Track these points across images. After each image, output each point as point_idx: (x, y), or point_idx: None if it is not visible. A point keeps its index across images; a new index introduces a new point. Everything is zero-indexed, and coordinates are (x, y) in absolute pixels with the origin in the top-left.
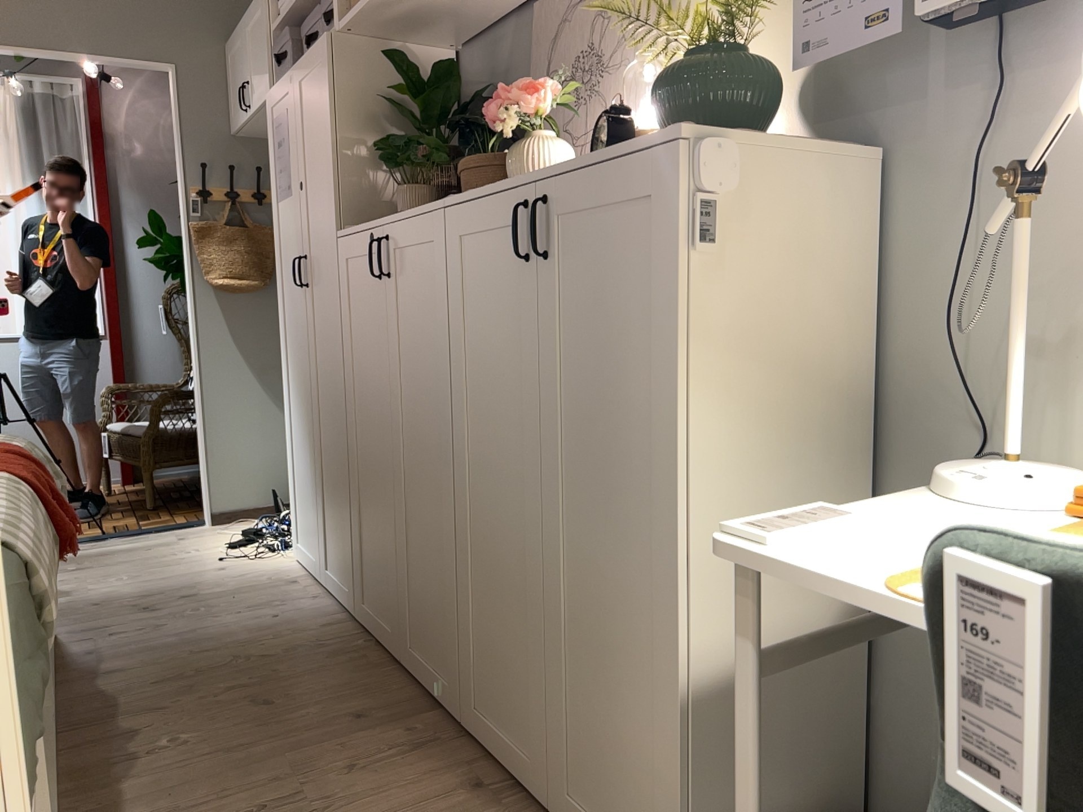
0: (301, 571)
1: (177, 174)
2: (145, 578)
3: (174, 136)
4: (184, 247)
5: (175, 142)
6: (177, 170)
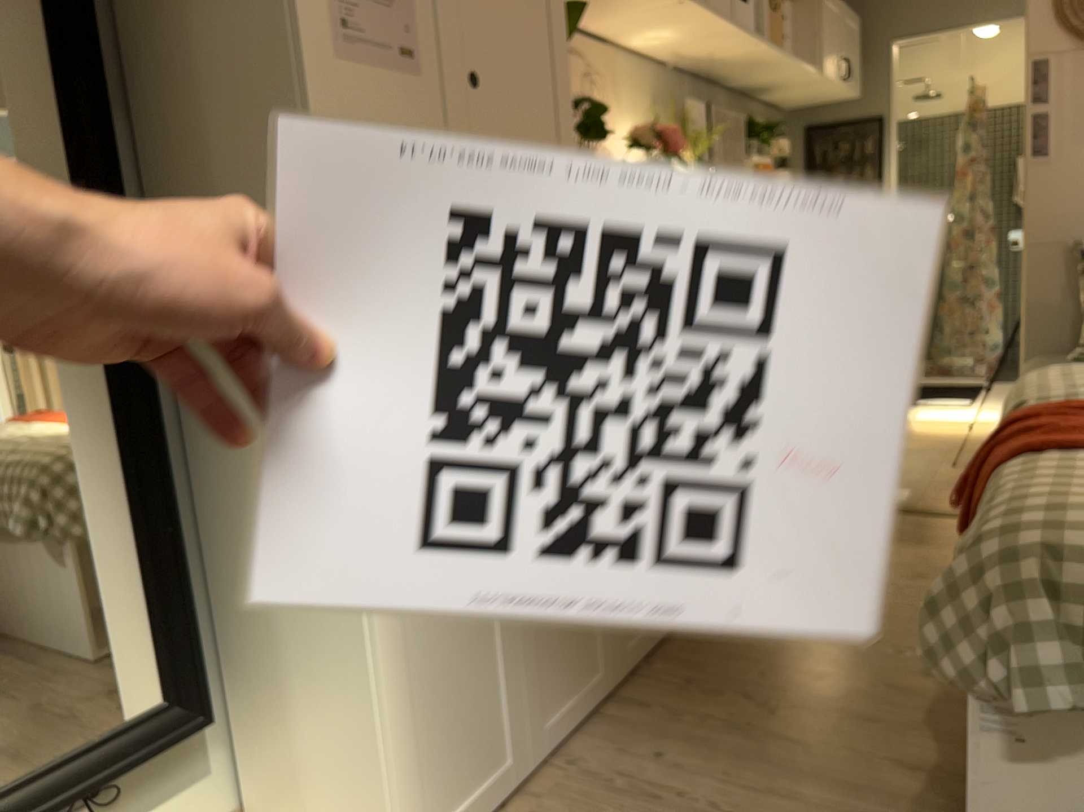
0: None
1: None
2: None
3: None
4: None
5: None
6: None
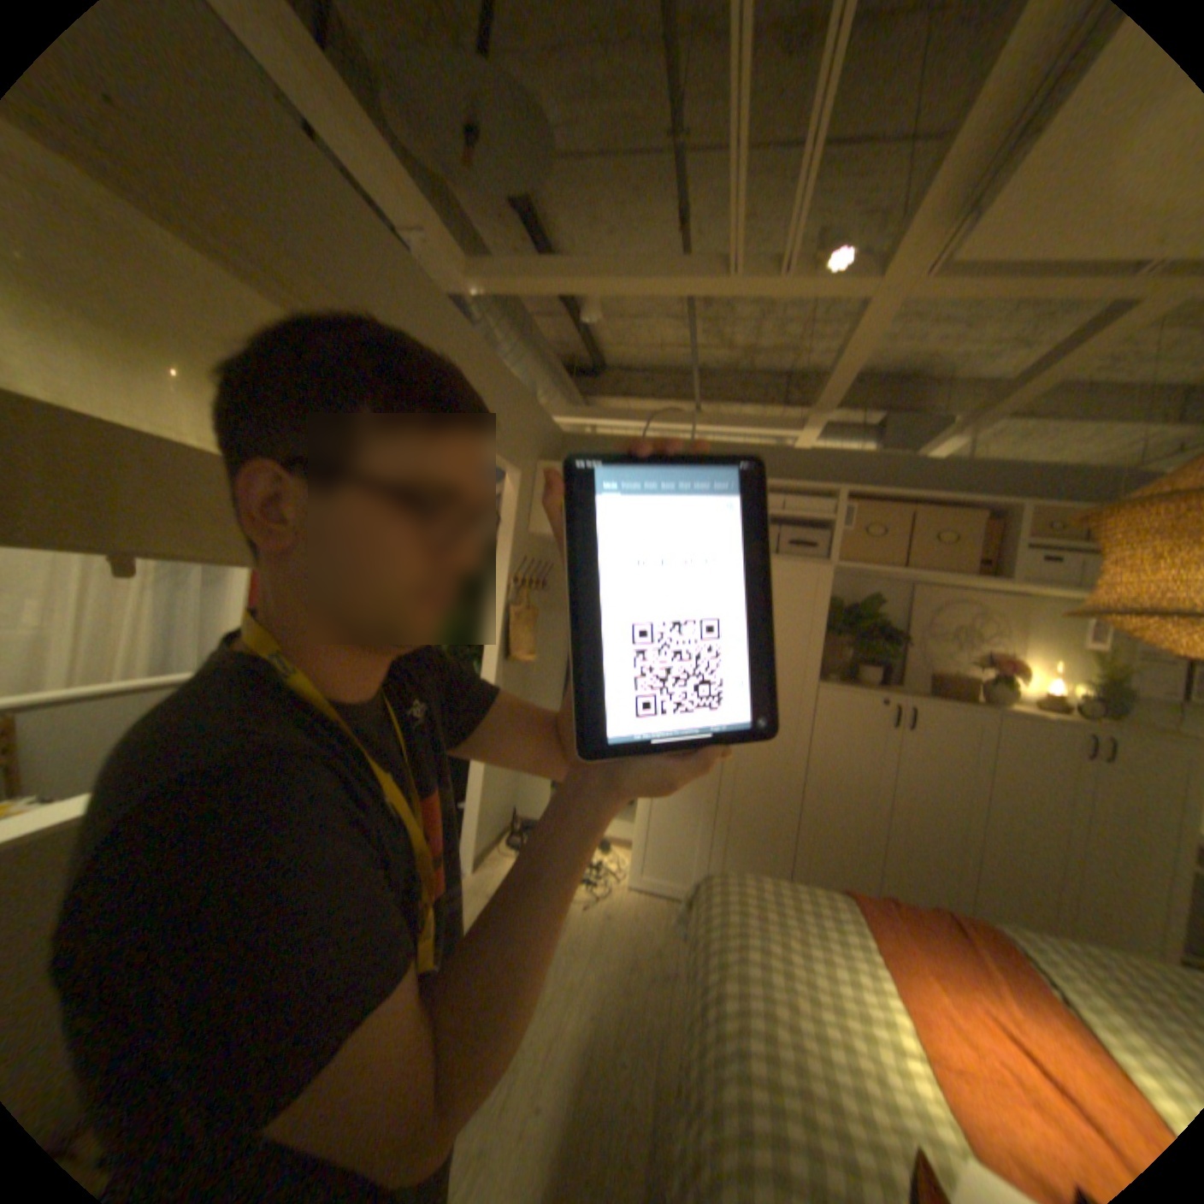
0: (657, 899)
1: (494, 560)
2: (584, 952)
3: (500, 528)
4: (494, 626)
5: (498, 533)
6: (497, 558)
